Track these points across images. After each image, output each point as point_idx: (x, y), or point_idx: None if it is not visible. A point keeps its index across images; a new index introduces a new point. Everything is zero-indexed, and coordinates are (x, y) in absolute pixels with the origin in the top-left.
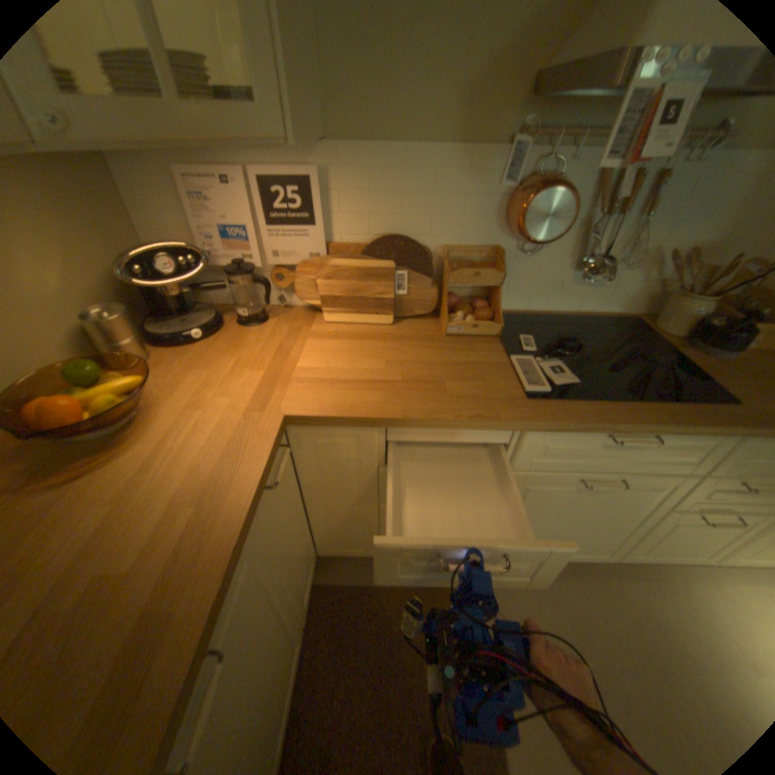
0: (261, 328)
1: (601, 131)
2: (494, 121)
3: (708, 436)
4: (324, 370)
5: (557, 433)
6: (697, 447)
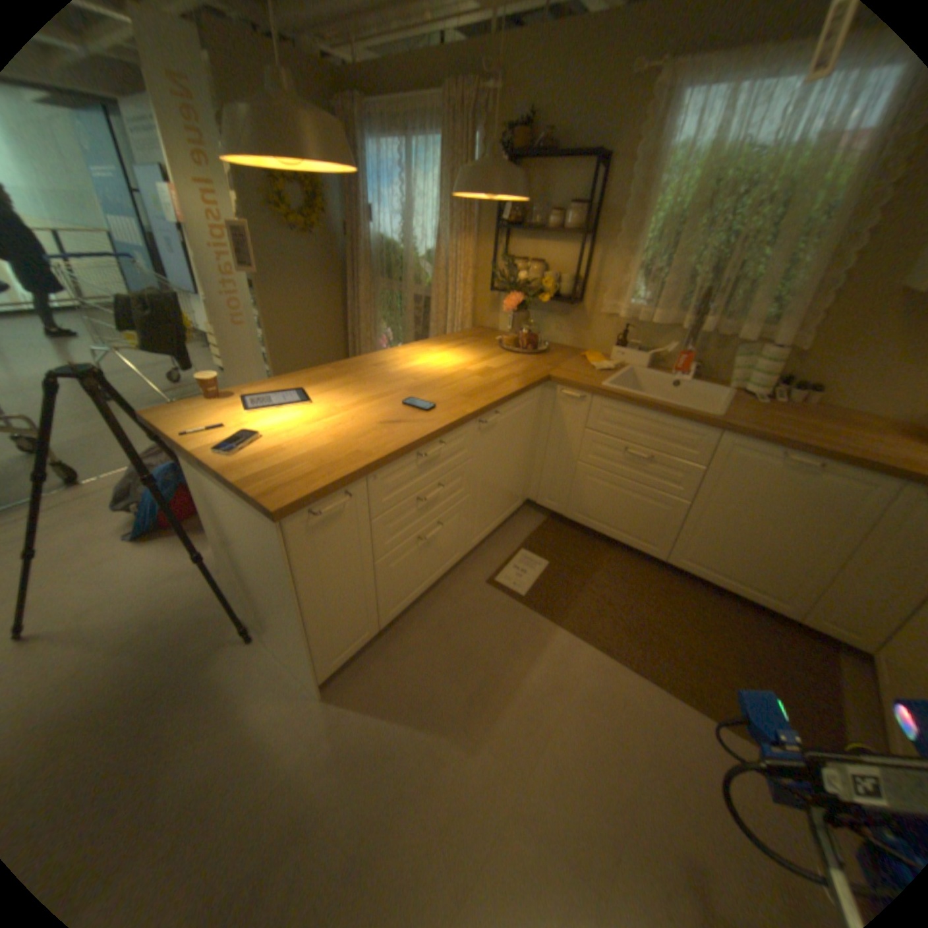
0: None
1: None
2: None
3: None
4: None
5: None
6: None
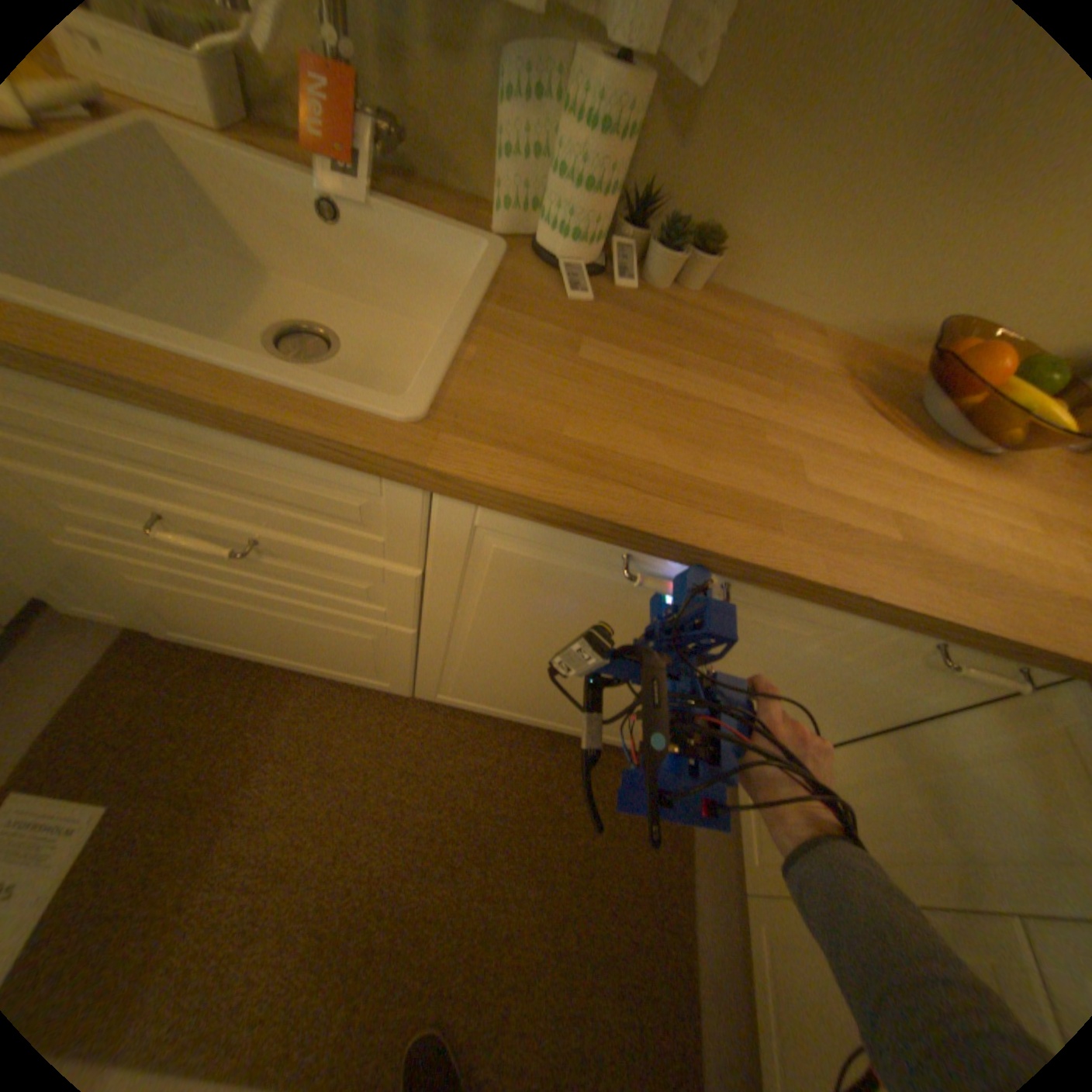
0: None
1: None
2: None
3: None
4: None
5: None
6: None
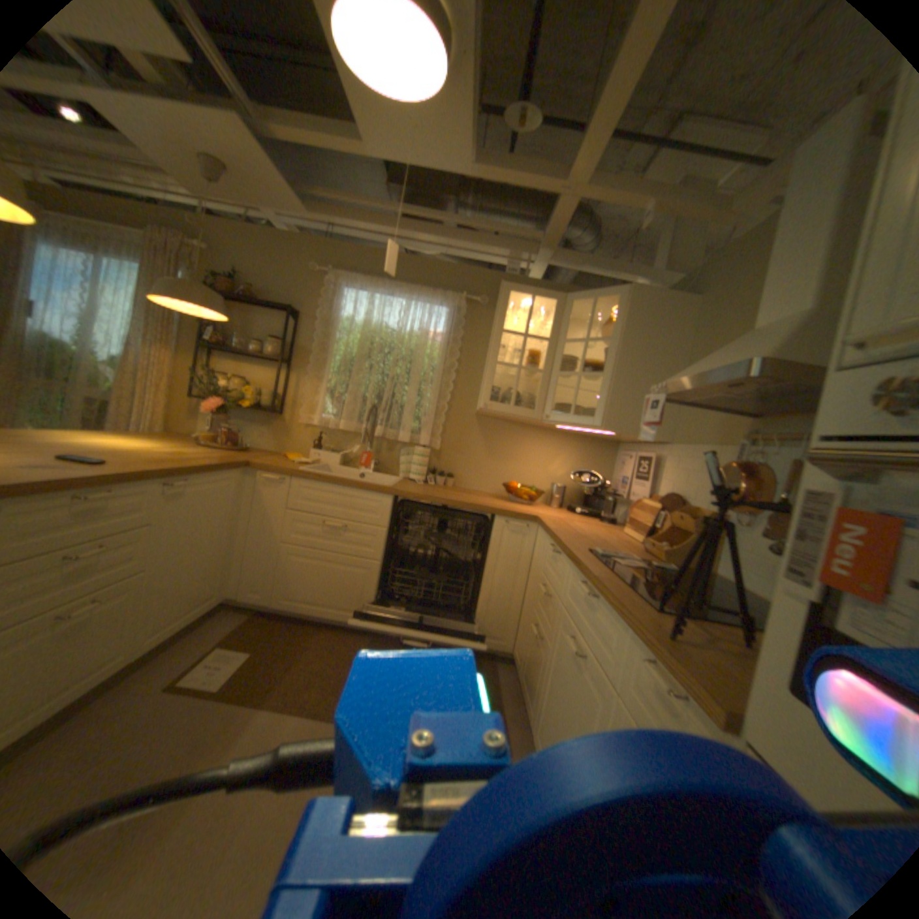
0: (600, 524)
1: (785, 438)
2: (736, 436)
3: (615, 617)
4: (573, 526)
5: (575, 570)
6: (613, 632)
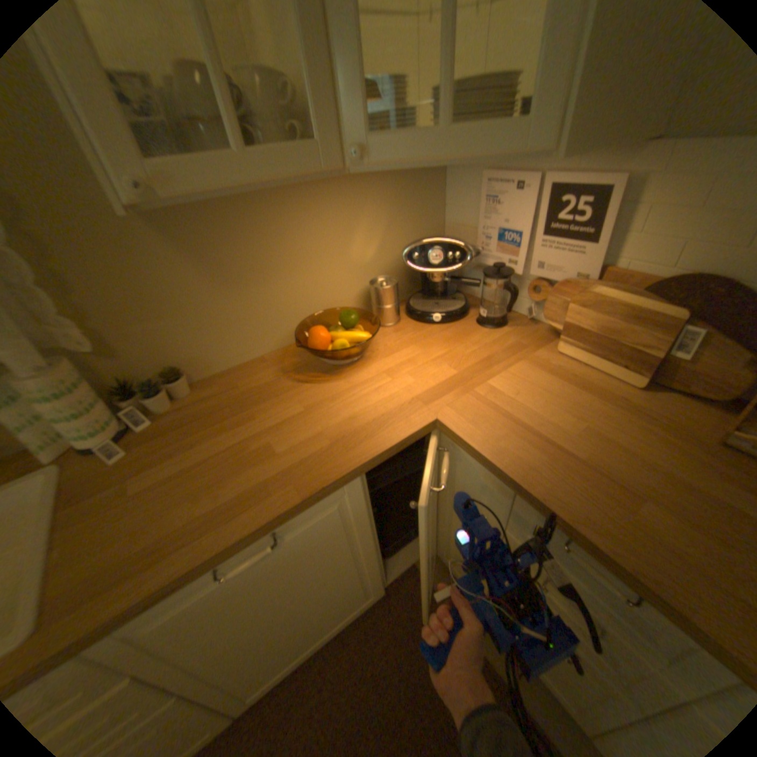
0: (492, 334)
1: None
2: None
3: None
4: (509, 402)
5: None
6: None
